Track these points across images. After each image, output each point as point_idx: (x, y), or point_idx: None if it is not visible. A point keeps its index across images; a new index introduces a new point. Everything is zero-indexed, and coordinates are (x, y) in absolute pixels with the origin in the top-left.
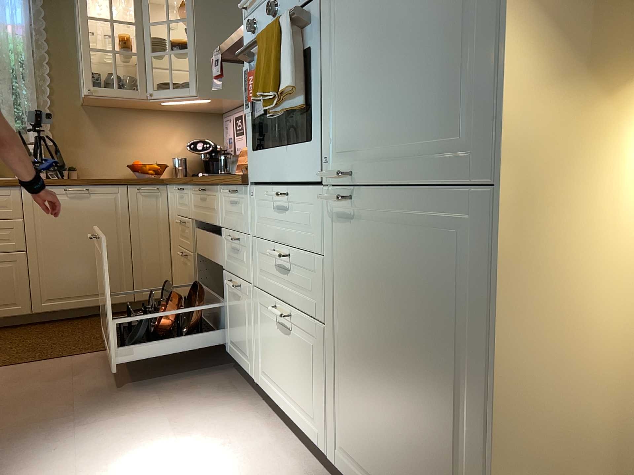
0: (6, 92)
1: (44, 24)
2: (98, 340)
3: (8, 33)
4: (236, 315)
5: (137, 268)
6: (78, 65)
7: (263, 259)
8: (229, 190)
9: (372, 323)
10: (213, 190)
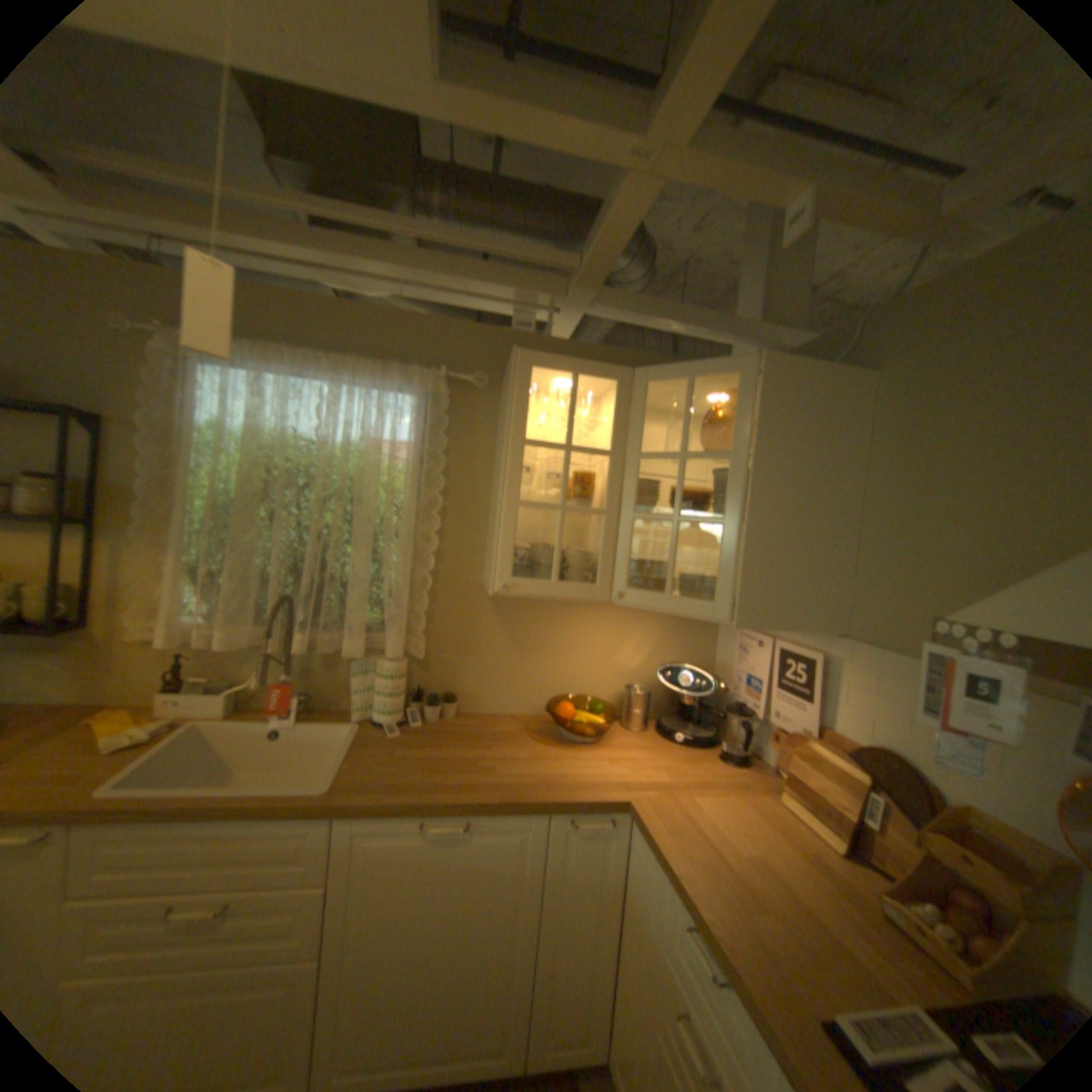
0: (361, 565)
1: (445, 442)
2: None
3: (385, 458)
4: None
5: (543, 1002)
6: (490, 511)
7: None
8: None
9: None
10: None
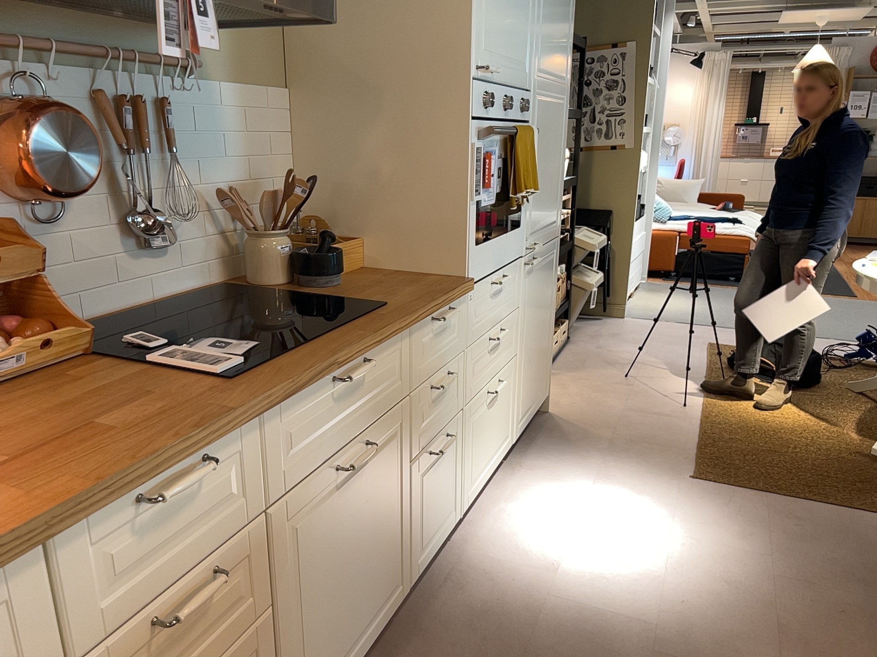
0: None
1: None
2: None
3: None
4: (435, 488)
5: None
6: None
7: (476, 361)
8: (433, 316)
9: (534, 321)
10: (391, 343)
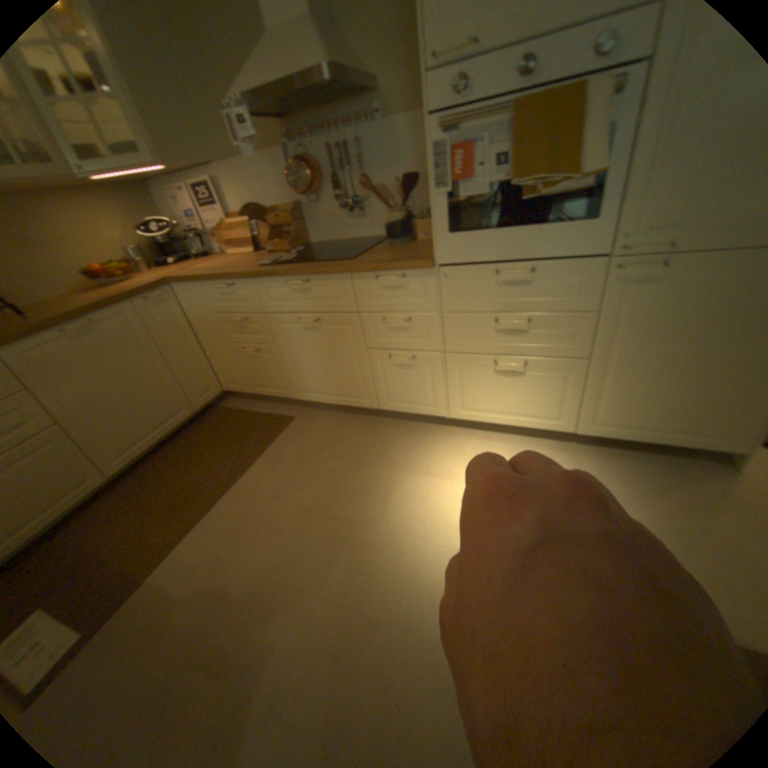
0: None
1: None
2: (220, 460)
3: None
4: (402, 378)
5: (182, 381)
6: None
7: (464, 327)
8: (379, 275)
9: (664, 343)
10: (331, 278)
